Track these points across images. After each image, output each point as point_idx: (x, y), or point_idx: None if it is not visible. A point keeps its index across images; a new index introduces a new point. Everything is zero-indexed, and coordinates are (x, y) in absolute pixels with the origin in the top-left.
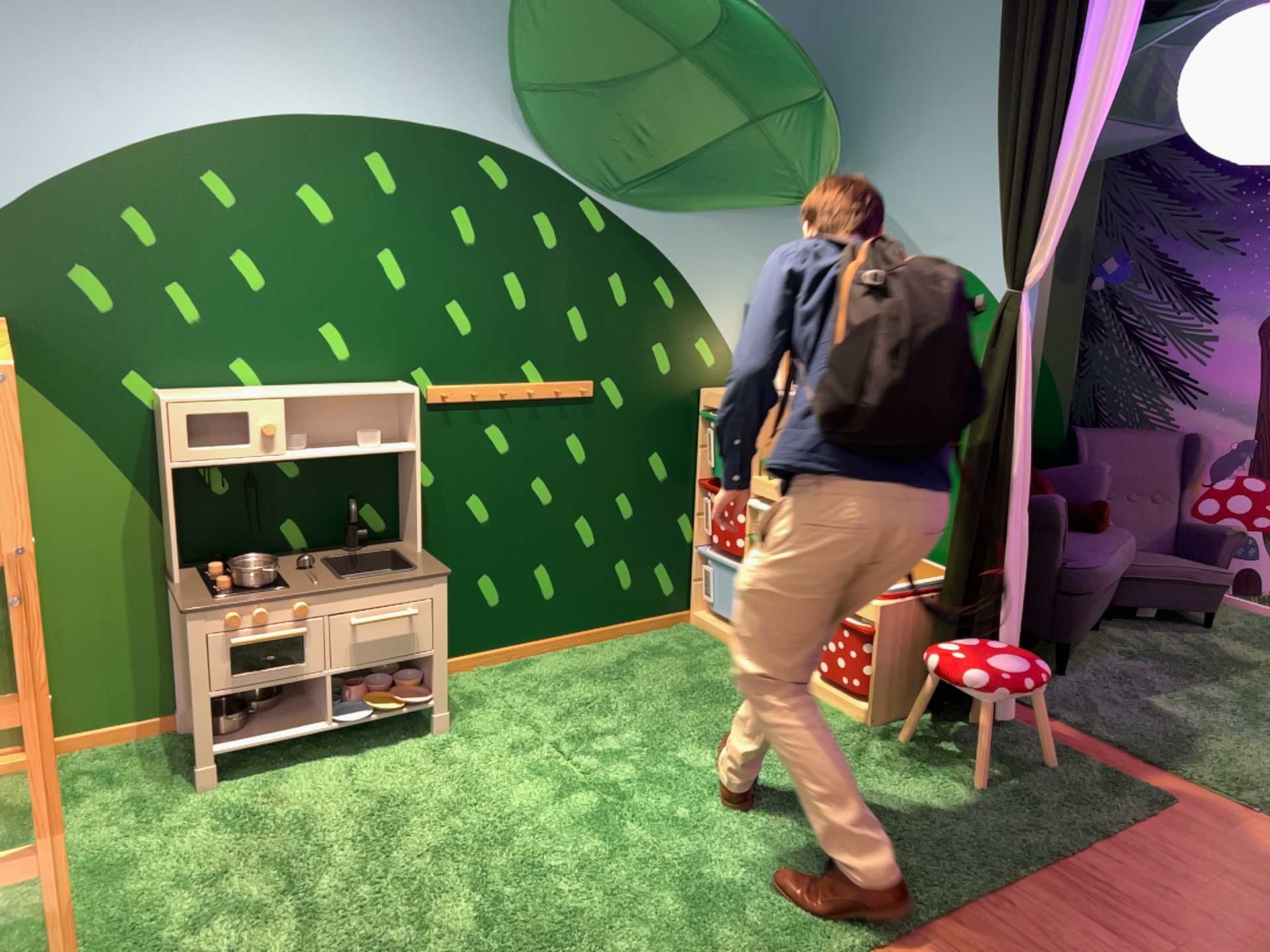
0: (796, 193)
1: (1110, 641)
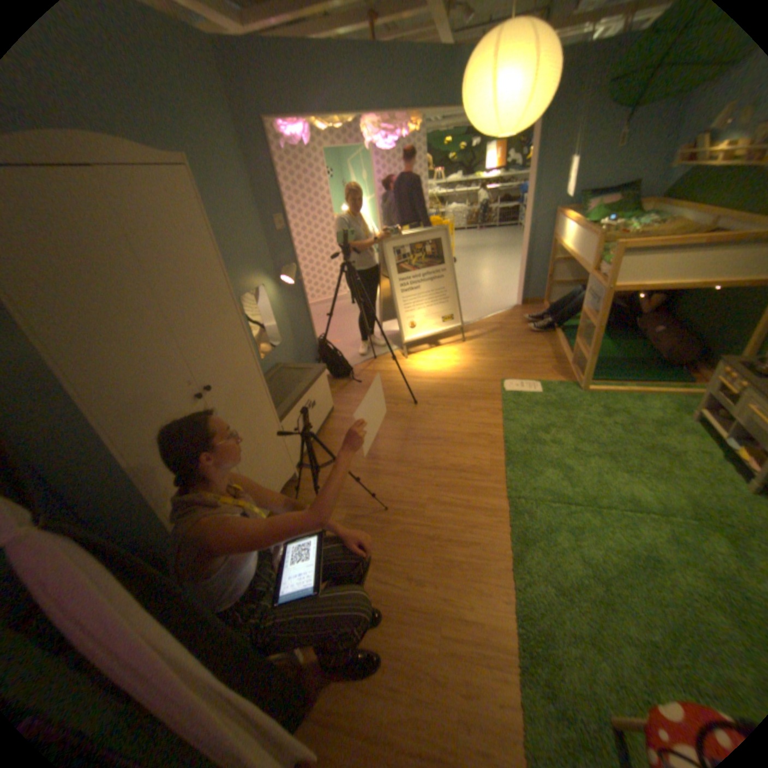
0: None
1: None
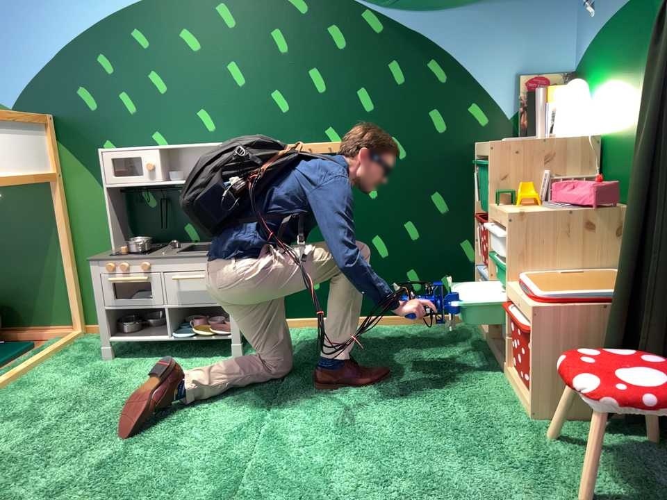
0: None
1: None
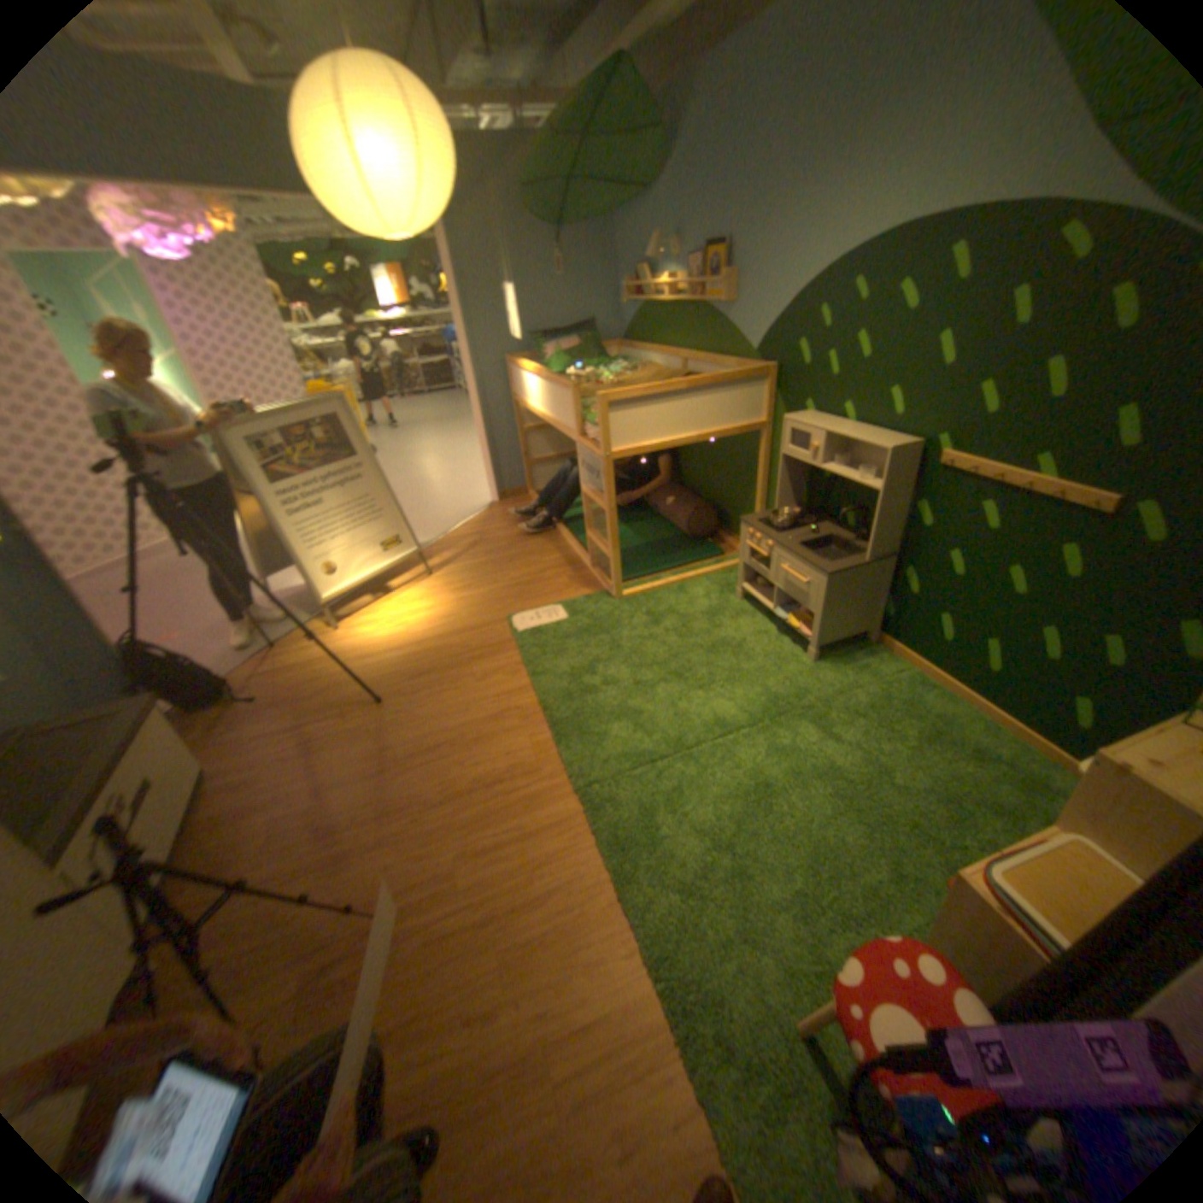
0: None
1: None
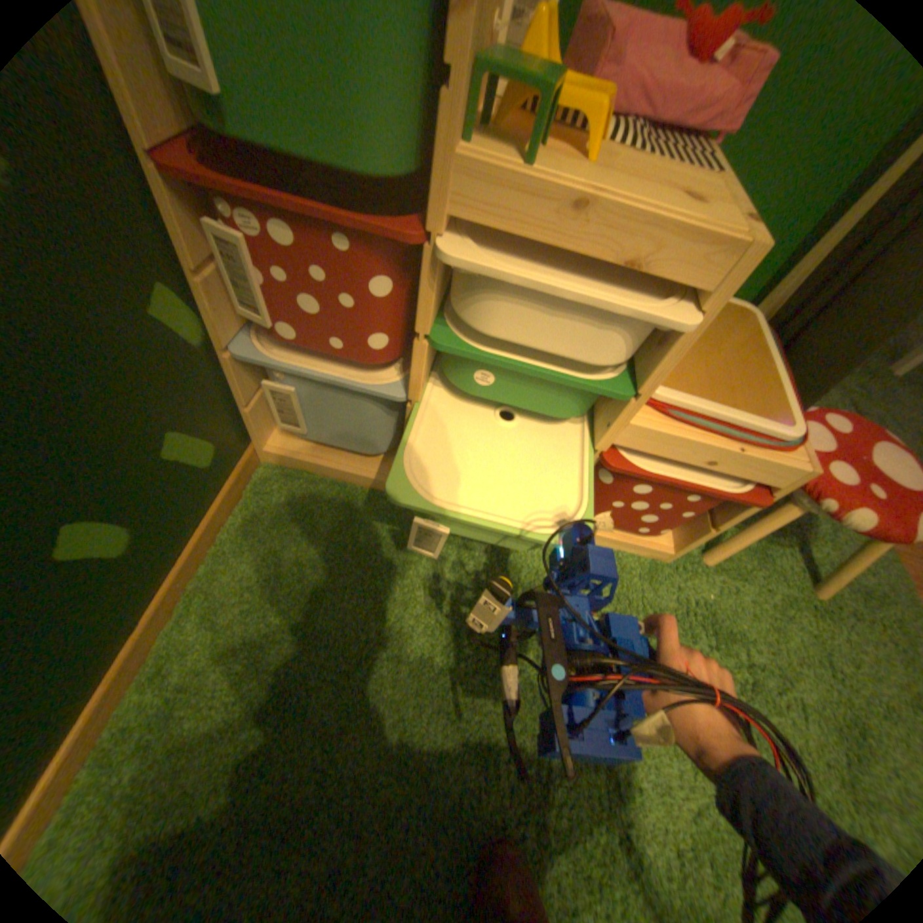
0: None
1: None
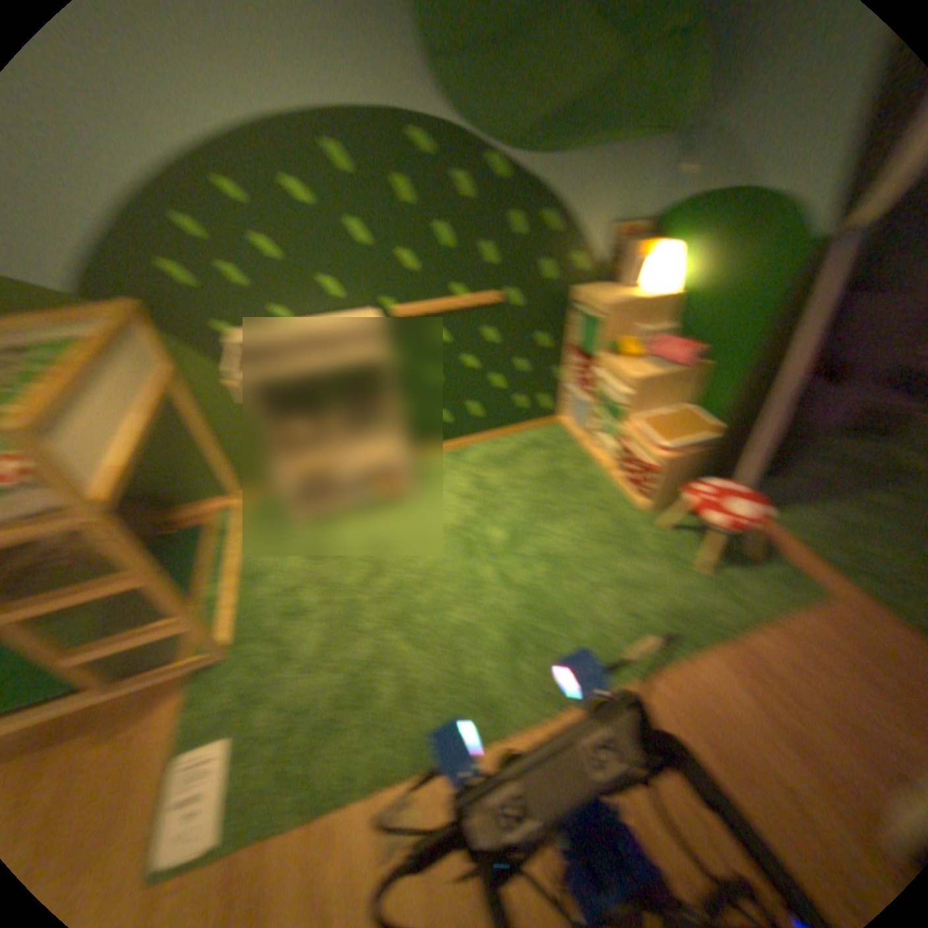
0: (666, 118)
1: (827, 453)
